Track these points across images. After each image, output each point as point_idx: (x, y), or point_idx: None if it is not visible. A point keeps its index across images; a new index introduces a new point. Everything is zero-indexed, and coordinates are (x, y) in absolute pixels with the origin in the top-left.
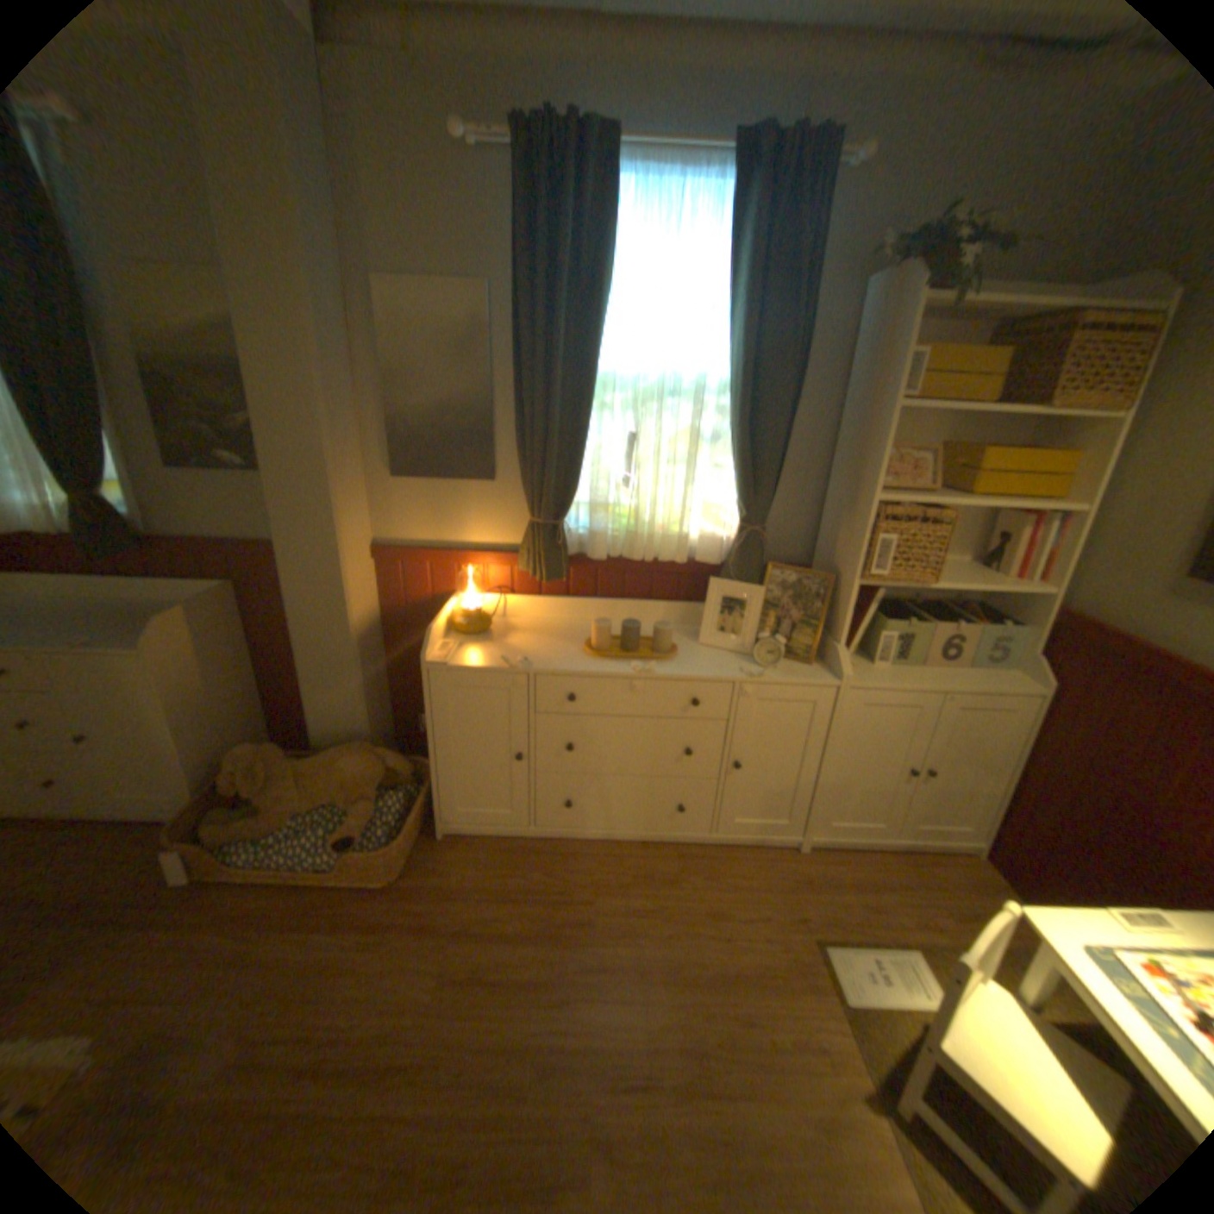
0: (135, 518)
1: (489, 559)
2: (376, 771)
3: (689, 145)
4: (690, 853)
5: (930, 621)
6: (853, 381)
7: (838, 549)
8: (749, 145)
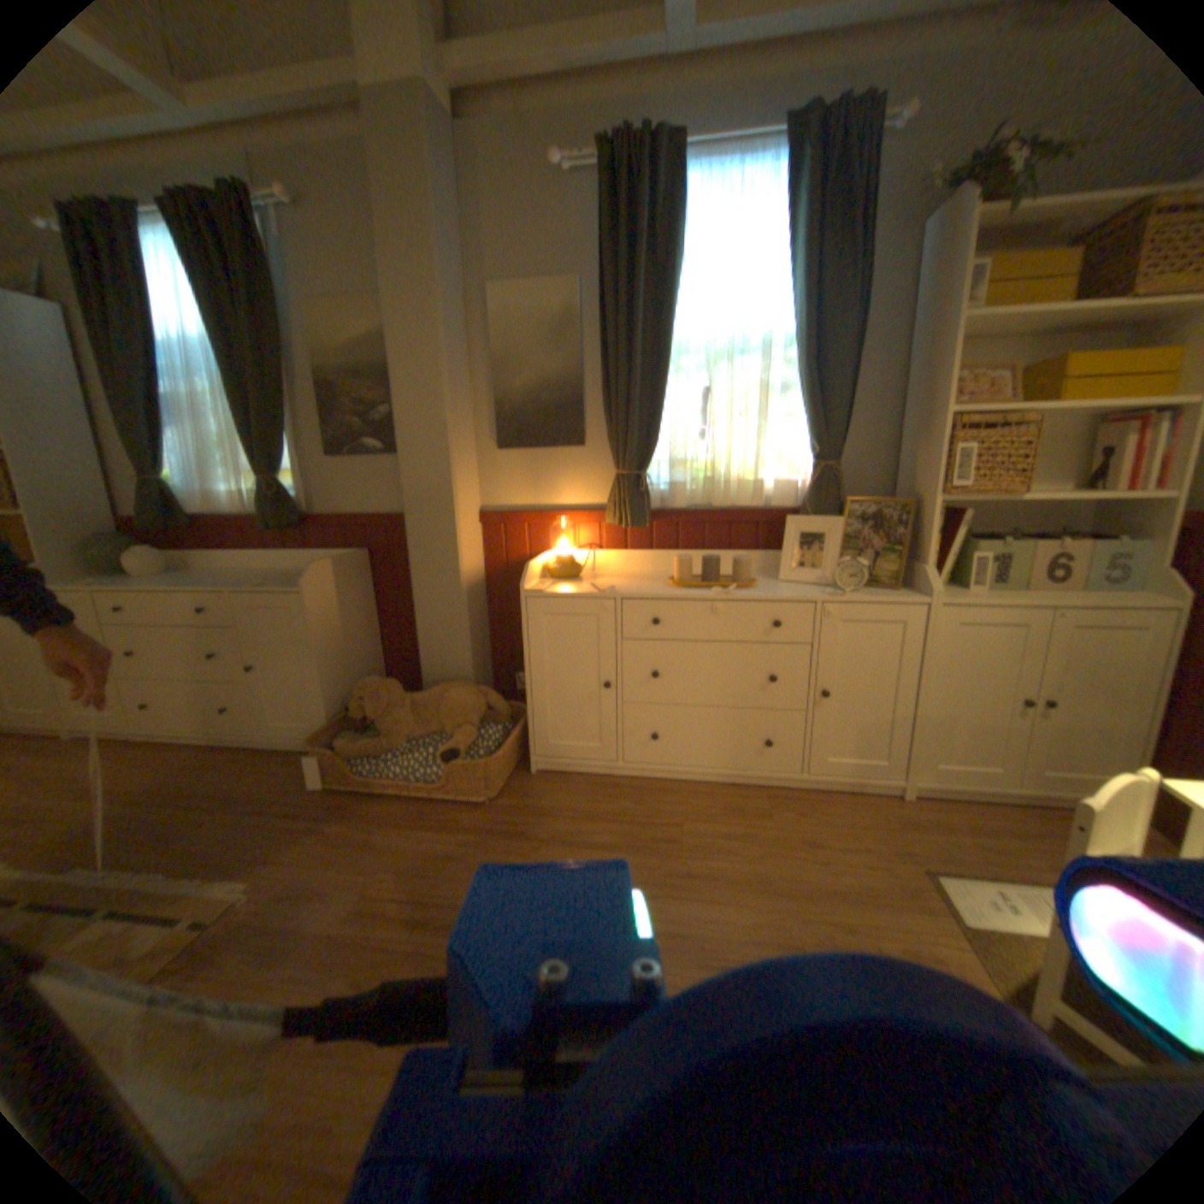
0: (302, 499)
1: (580, 518)
2: (480, 703)
3: (746, 135)
4: (782, 795)
5: (1028, 541)
6: (918, 318)
7: (917, 476)
8: (799, 126)
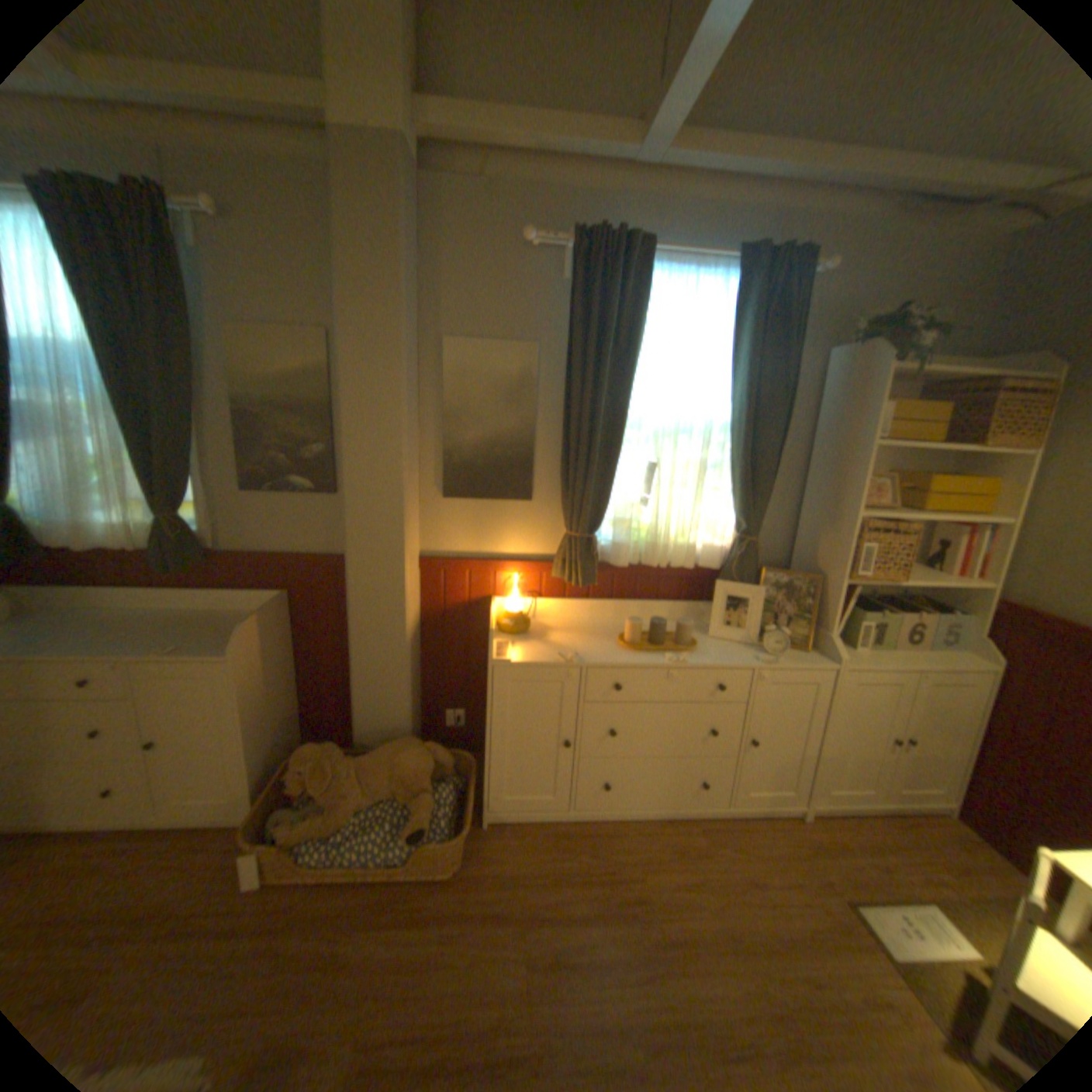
0: (205, 536)
1: (523, 568)
2: (430, 765)
3: (705, 254)
4: (712, 828)
5: (896, 613)
6: (821, 424)
7: (820, 555)
8: (749, 256)
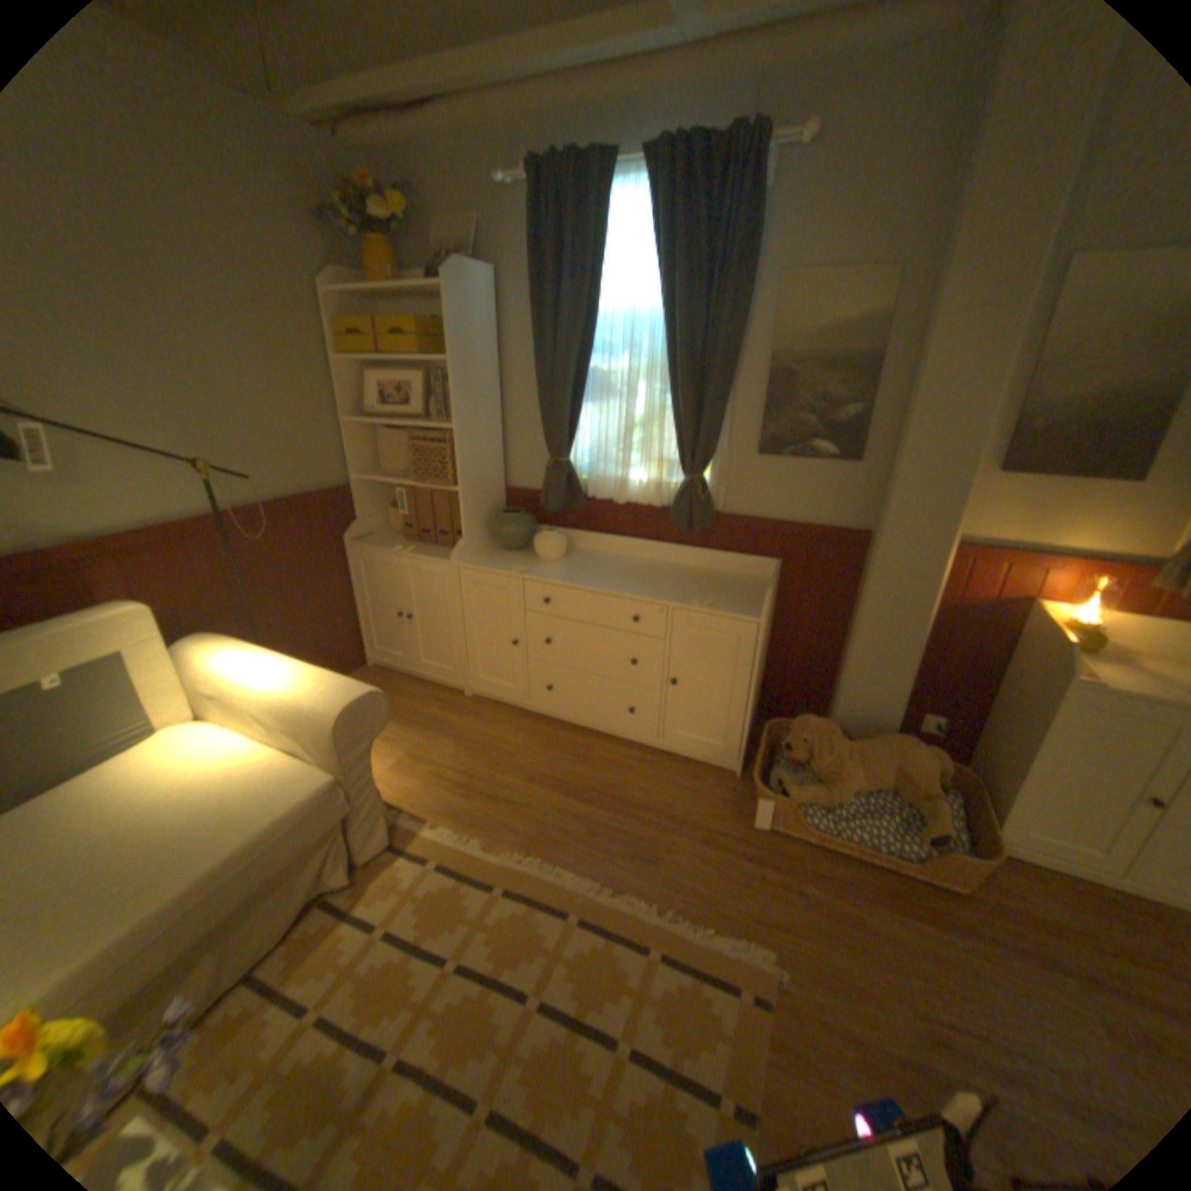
0: (716, 497)
1: (1098, 570)
2: (939, 771)
3: None
4: None
5: None
6: None
7: None
8: None
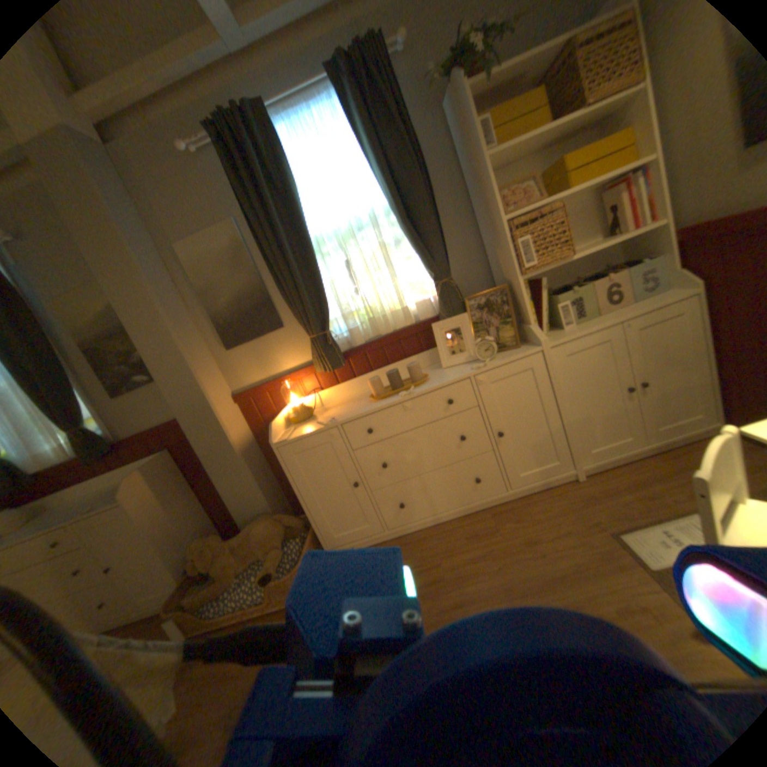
0: (107, 433)
1: (300, 374)
2: (277, 528)
3: (302, 86)
4: (500, 509)
5: (589, 283)
6: (463, 165)
7: (503, 267)
8: (333, 68)
